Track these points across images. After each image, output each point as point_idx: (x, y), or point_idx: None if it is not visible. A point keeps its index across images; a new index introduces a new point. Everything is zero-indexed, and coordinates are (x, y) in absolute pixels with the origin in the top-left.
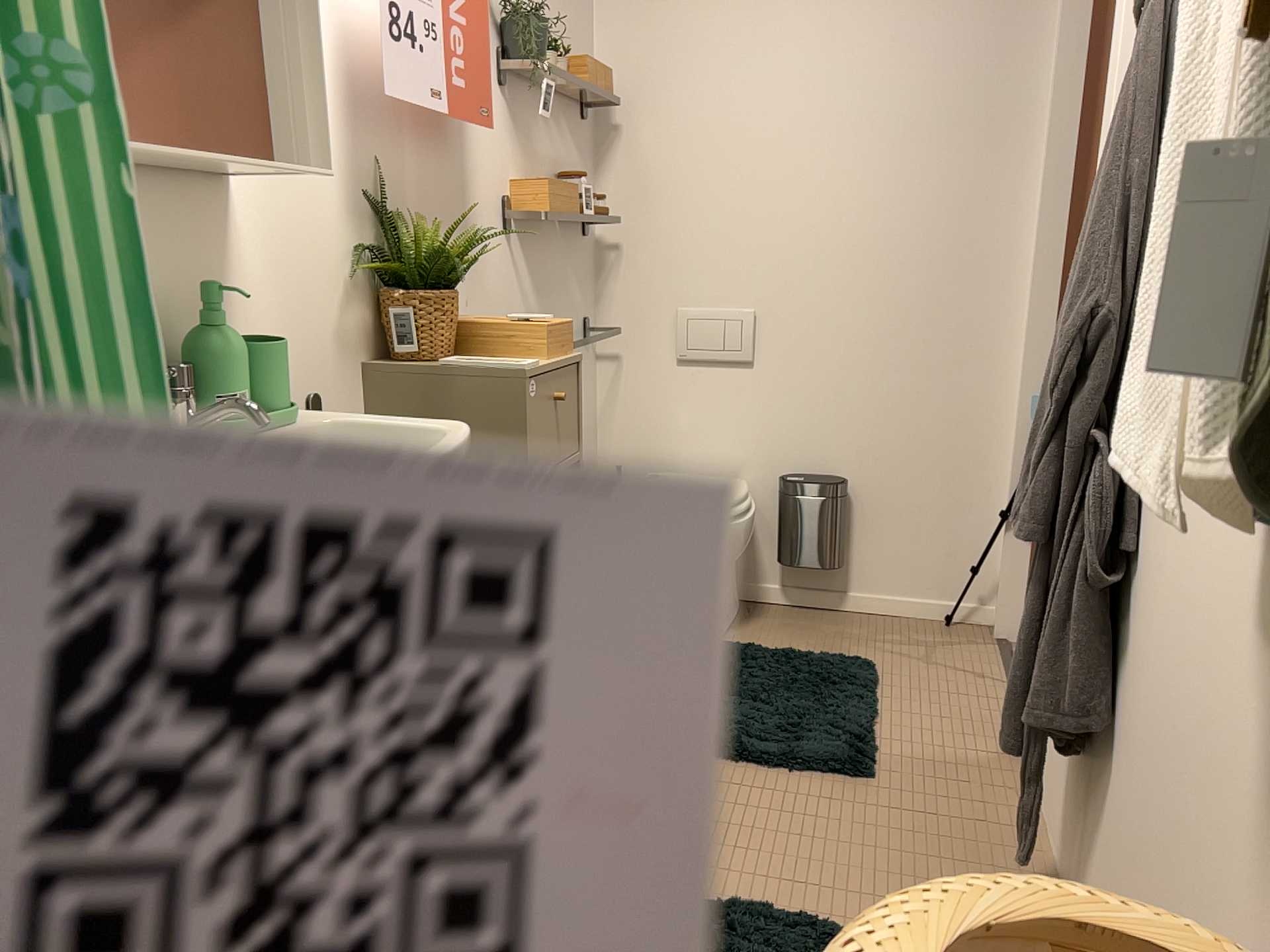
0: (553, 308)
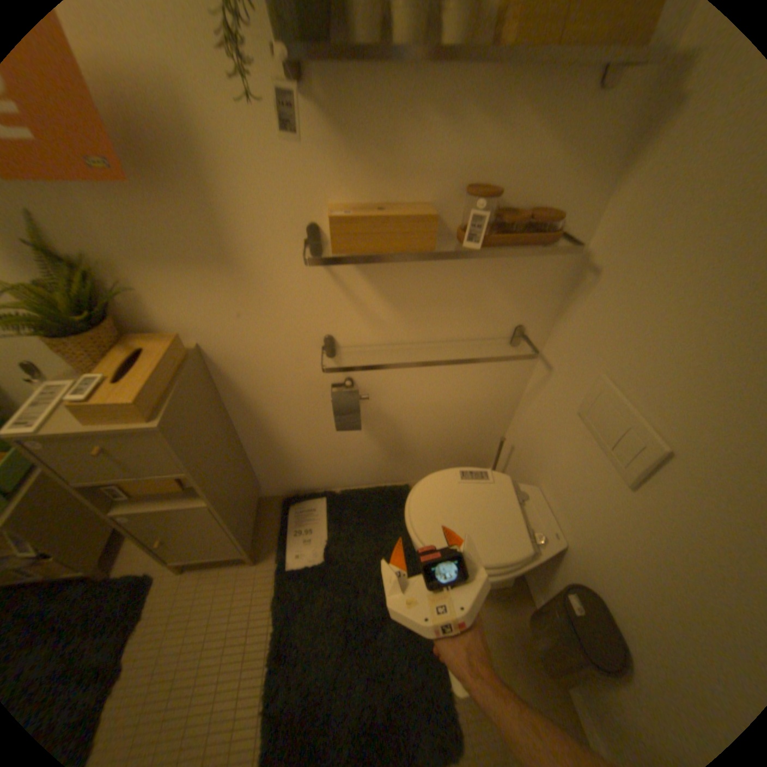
0: (427, 313)
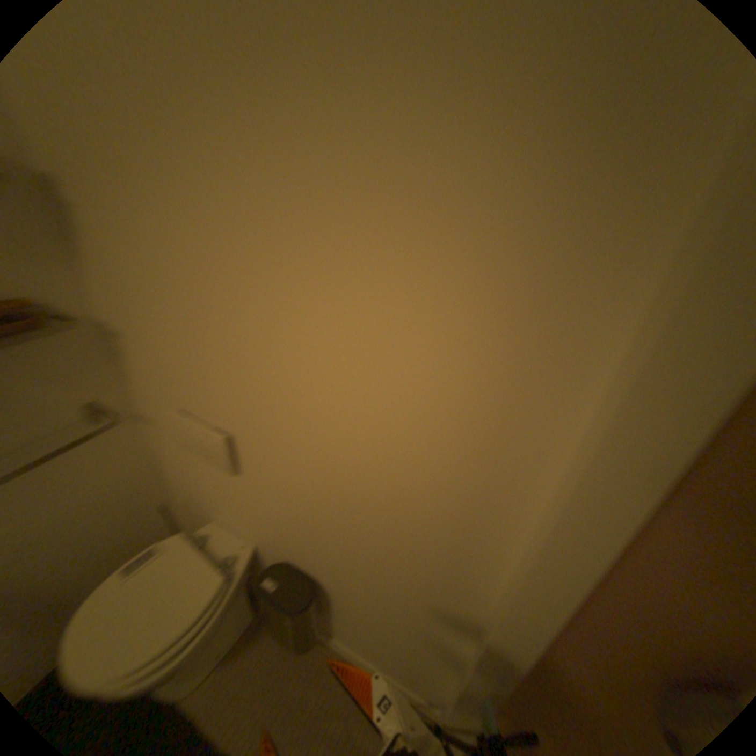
0: None
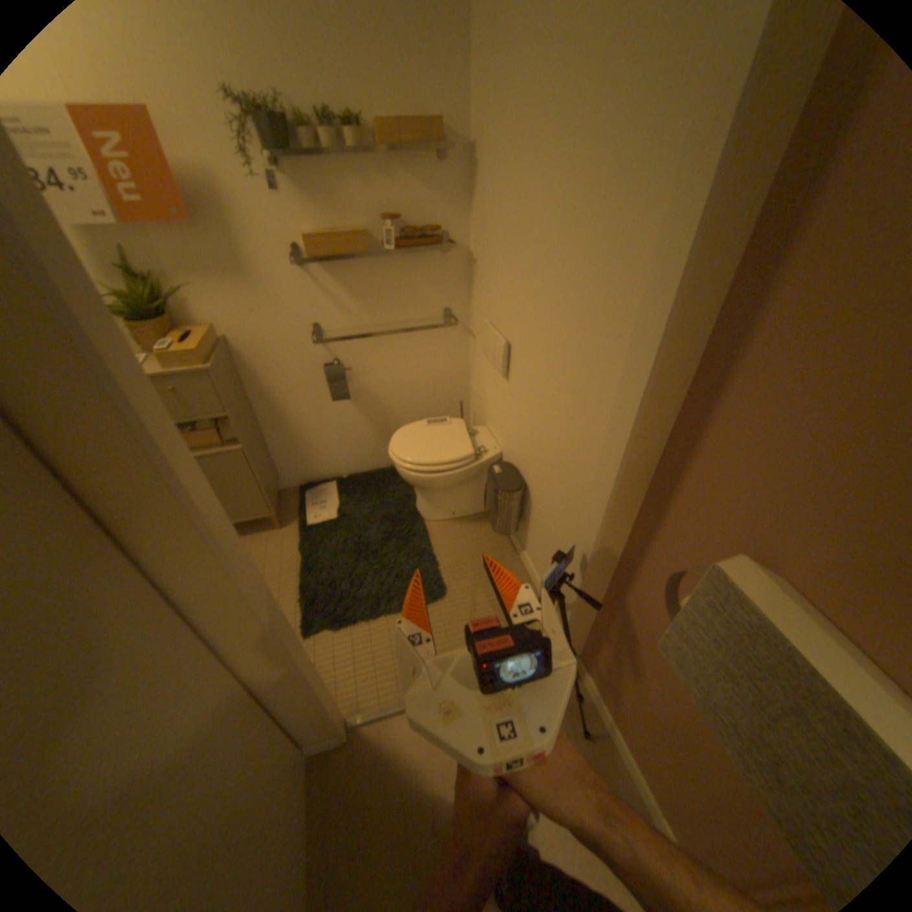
0: (380, 304)
